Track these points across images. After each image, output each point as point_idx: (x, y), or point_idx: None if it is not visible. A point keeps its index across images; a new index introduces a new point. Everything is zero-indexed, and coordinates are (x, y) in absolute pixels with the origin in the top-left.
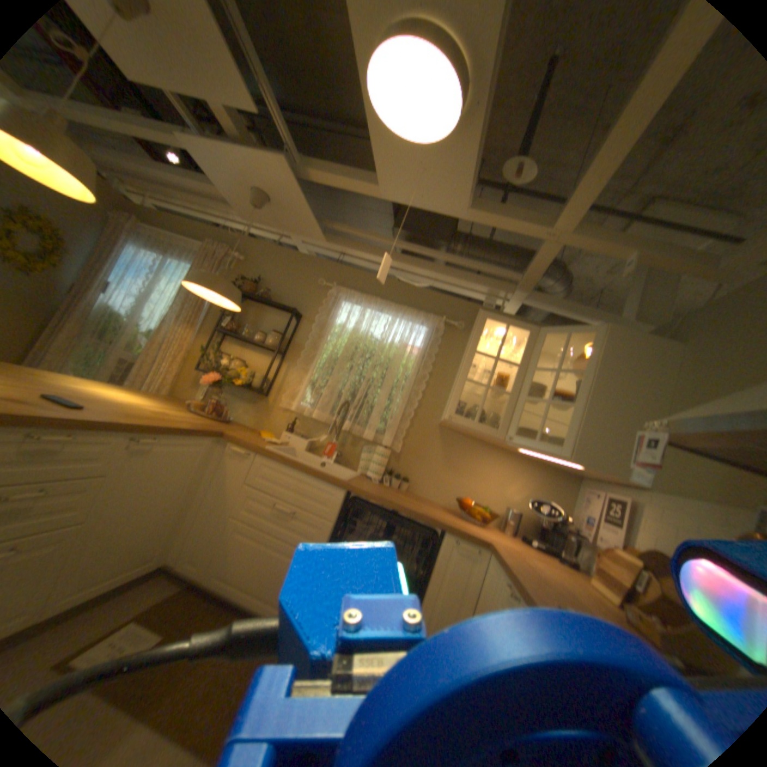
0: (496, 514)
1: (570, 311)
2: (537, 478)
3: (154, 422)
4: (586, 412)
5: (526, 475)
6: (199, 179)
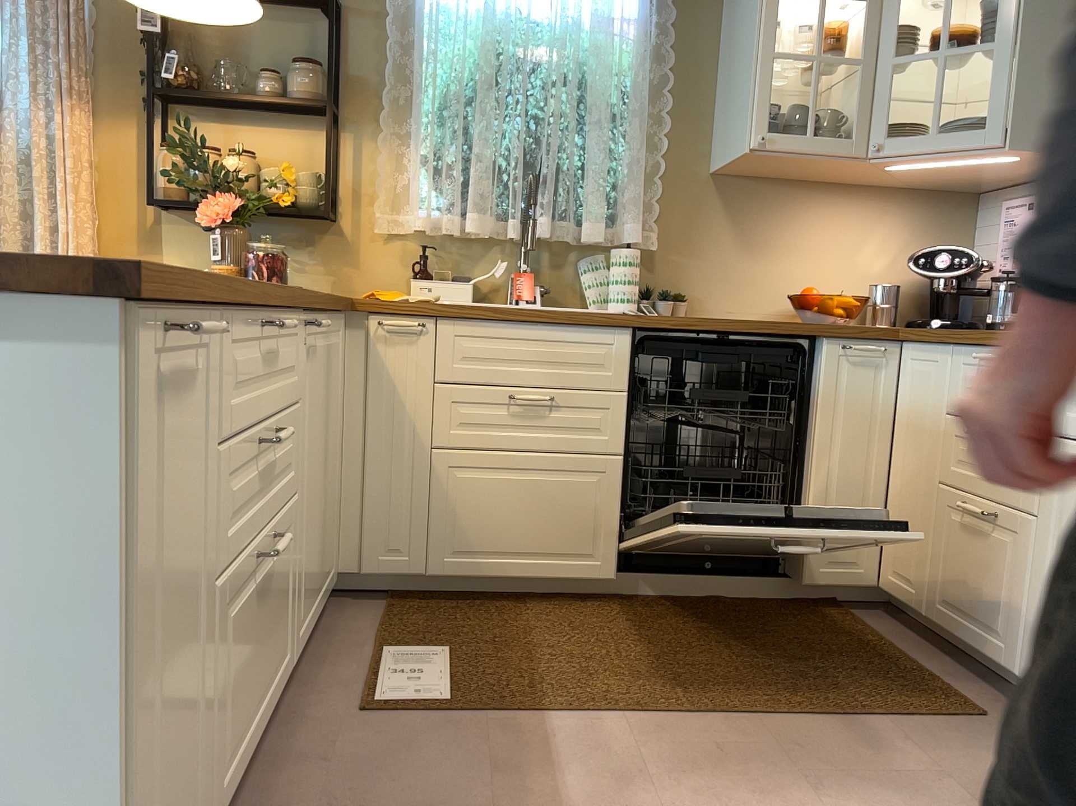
0: (849, 300)
1: None
2: (906, 214)
3: None
4: (1016, 50)
5: (887, 215)
6: None
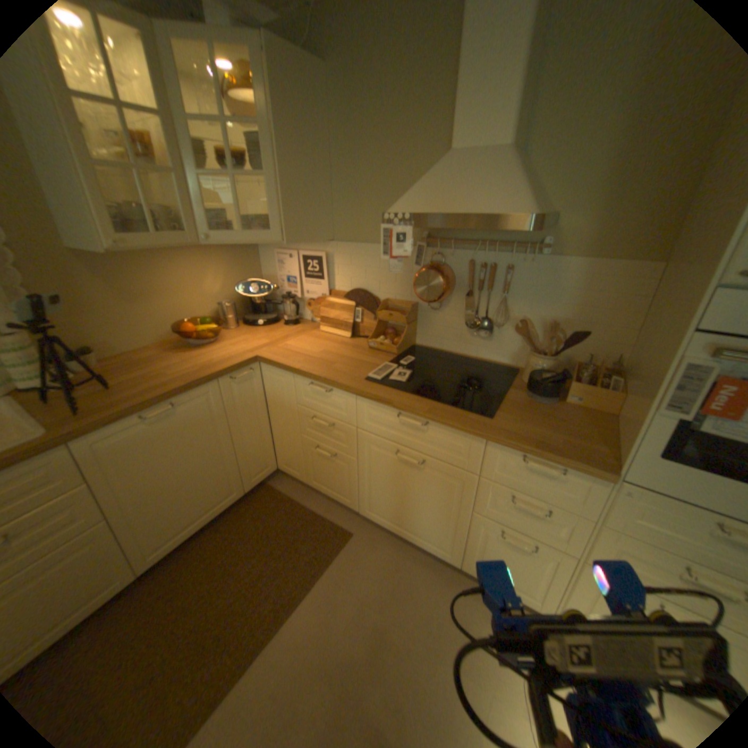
0: (205, 313)
1: None
2: (221, 255)
3: None
4: (274, 178)
5: (211, 258)
6: None
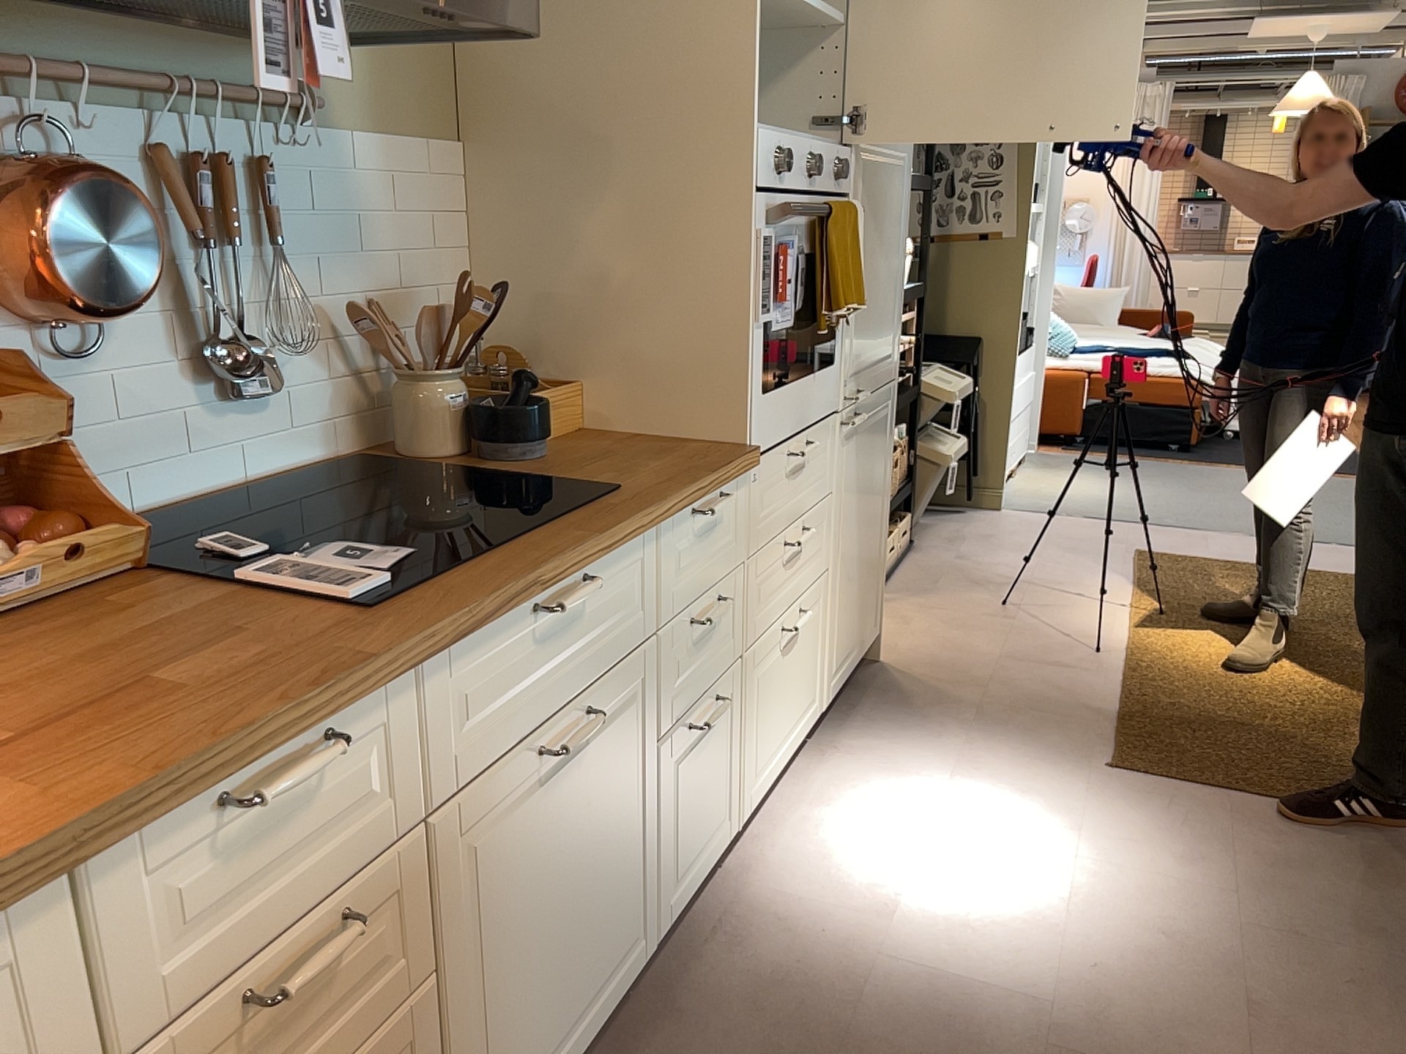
0: None
1: None
2: None
3: None
4: None
5: None
6: None
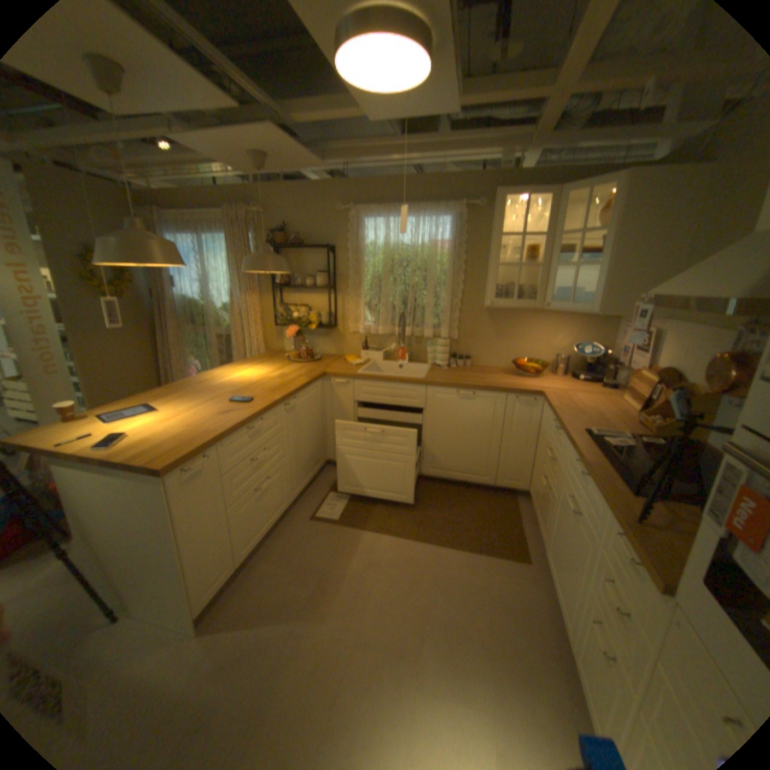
0: (548, 360)
1: (596, 141)
2: (580, 322)
3: (286, 387)
4: (611, 266)
5: (570, 322)
6: (189, 149)
